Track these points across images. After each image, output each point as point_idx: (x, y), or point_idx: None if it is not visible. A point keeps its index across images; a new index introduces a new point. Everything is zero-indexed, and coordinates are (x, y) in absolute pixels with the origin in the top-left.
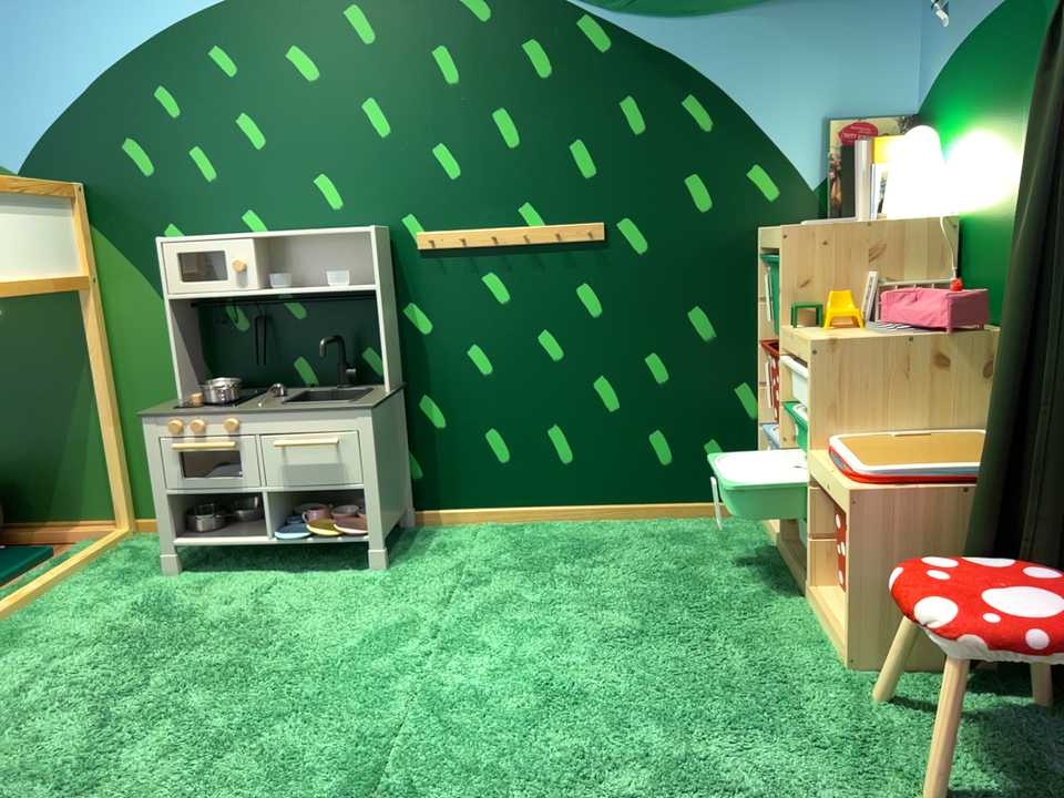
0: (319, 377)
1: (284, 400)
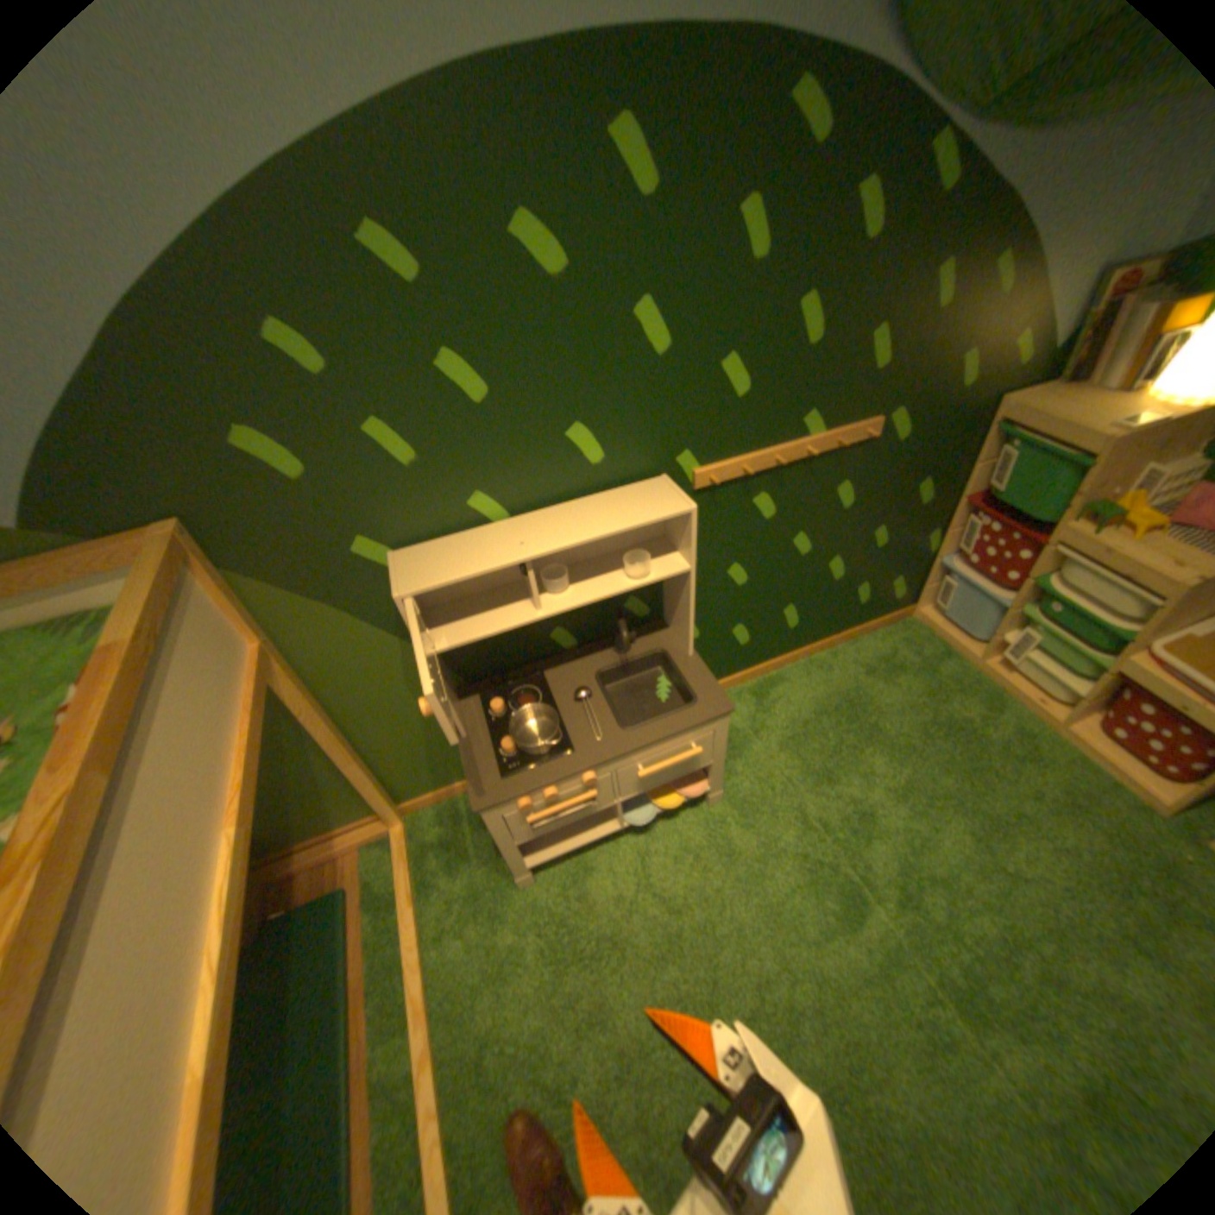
0: (580, 639)
1: (610, 714)
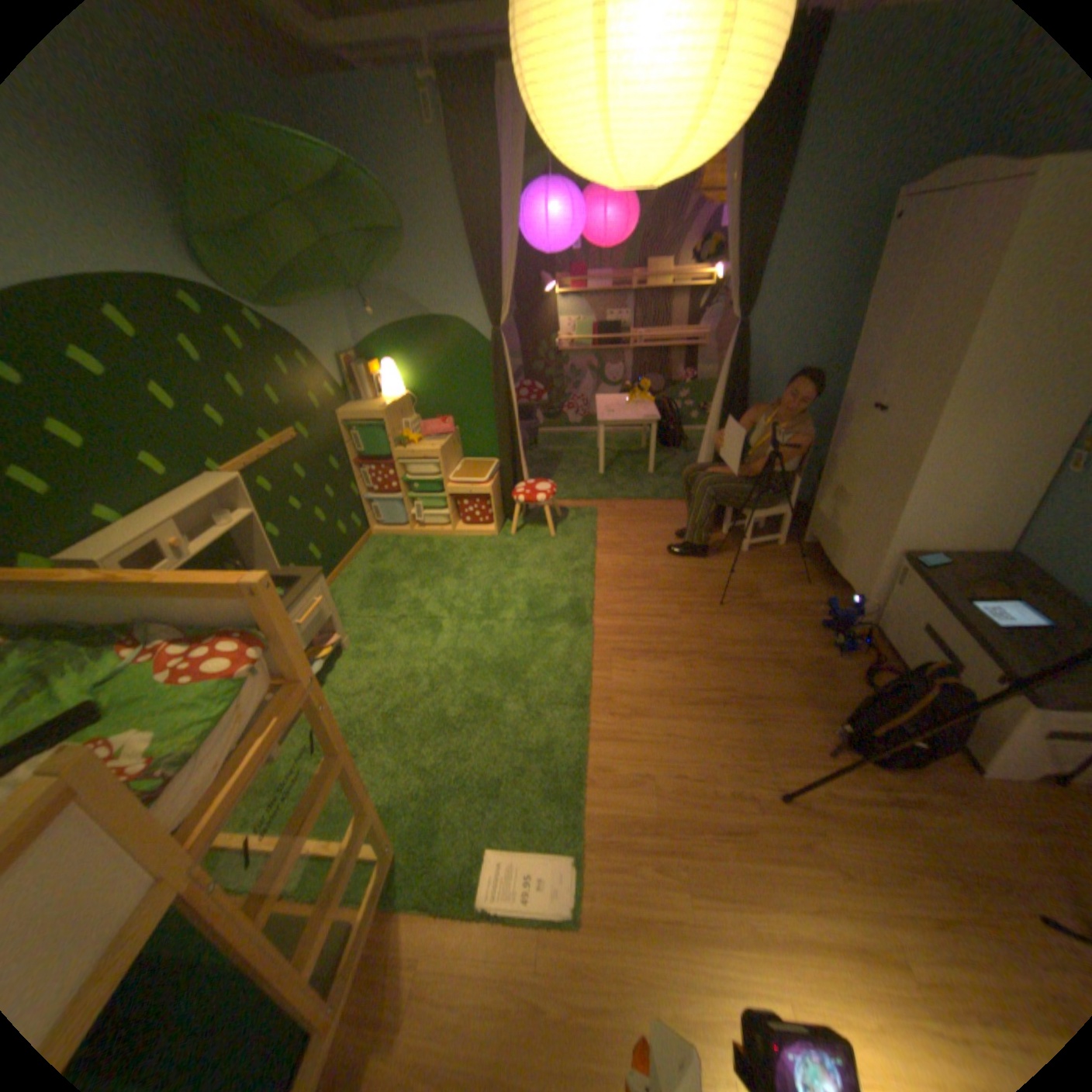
0: None
1: None
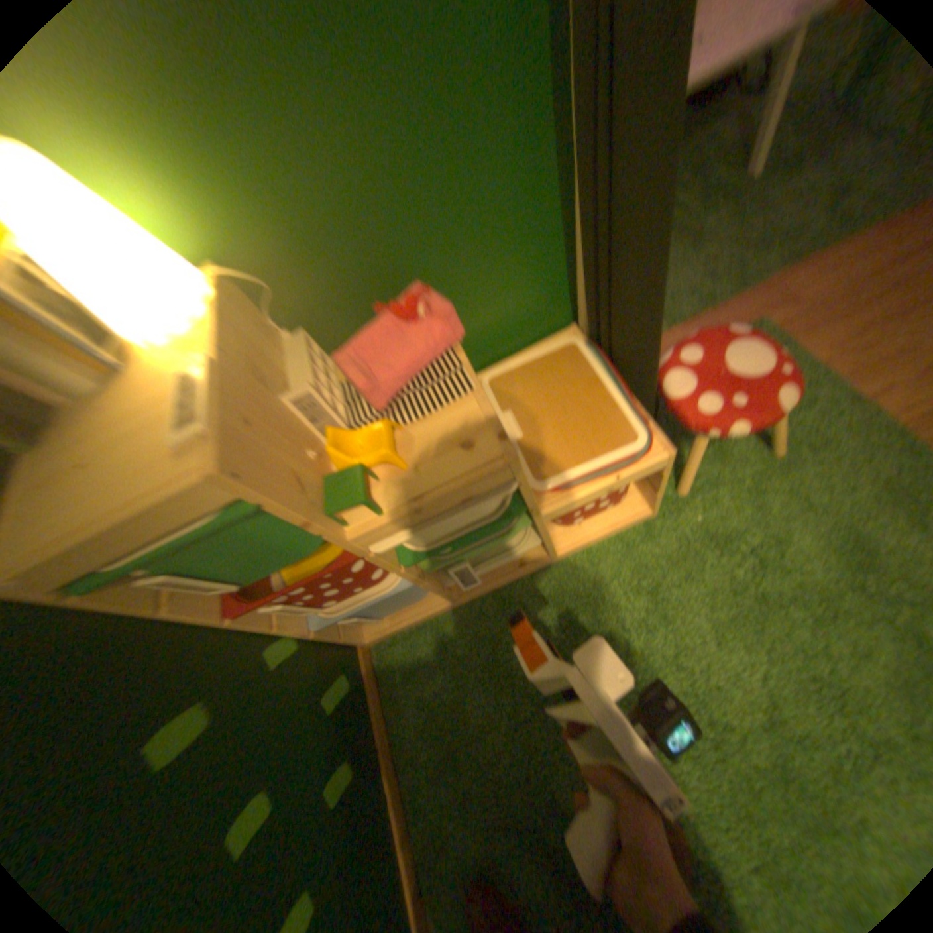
0: None
1: None
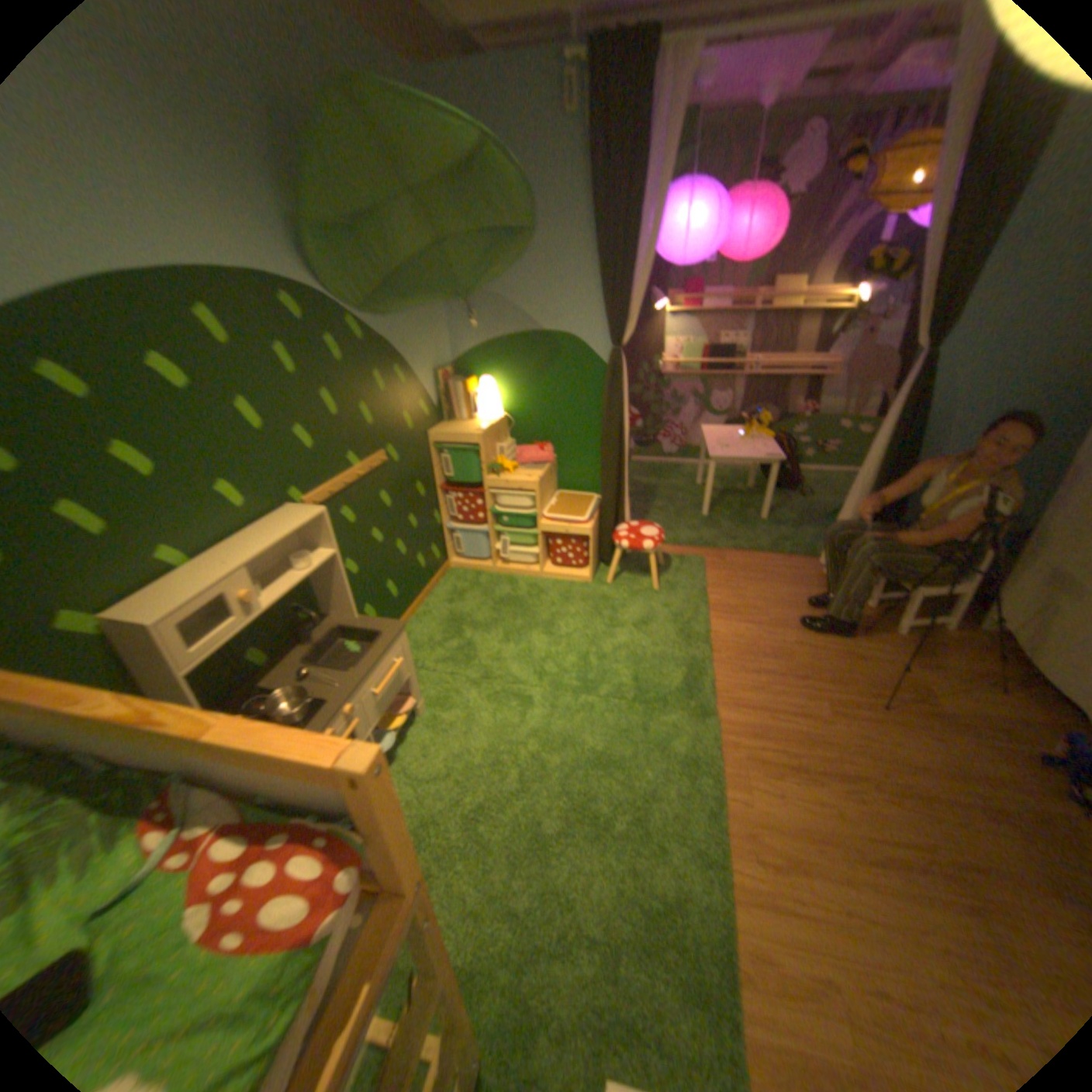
0: (266, 652)
1: (330, 671)
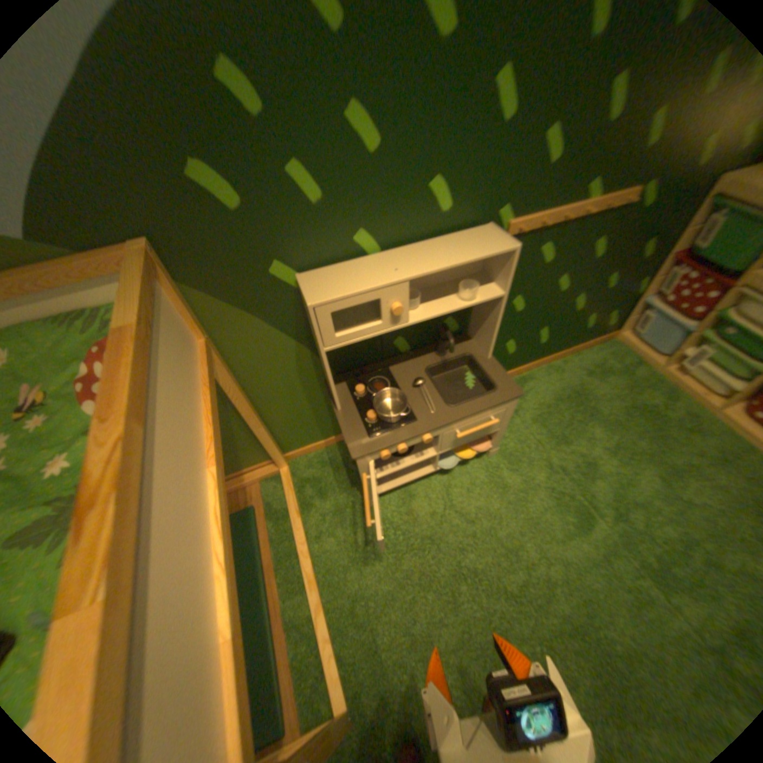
0: (411, 346)
1: (438, 396)
